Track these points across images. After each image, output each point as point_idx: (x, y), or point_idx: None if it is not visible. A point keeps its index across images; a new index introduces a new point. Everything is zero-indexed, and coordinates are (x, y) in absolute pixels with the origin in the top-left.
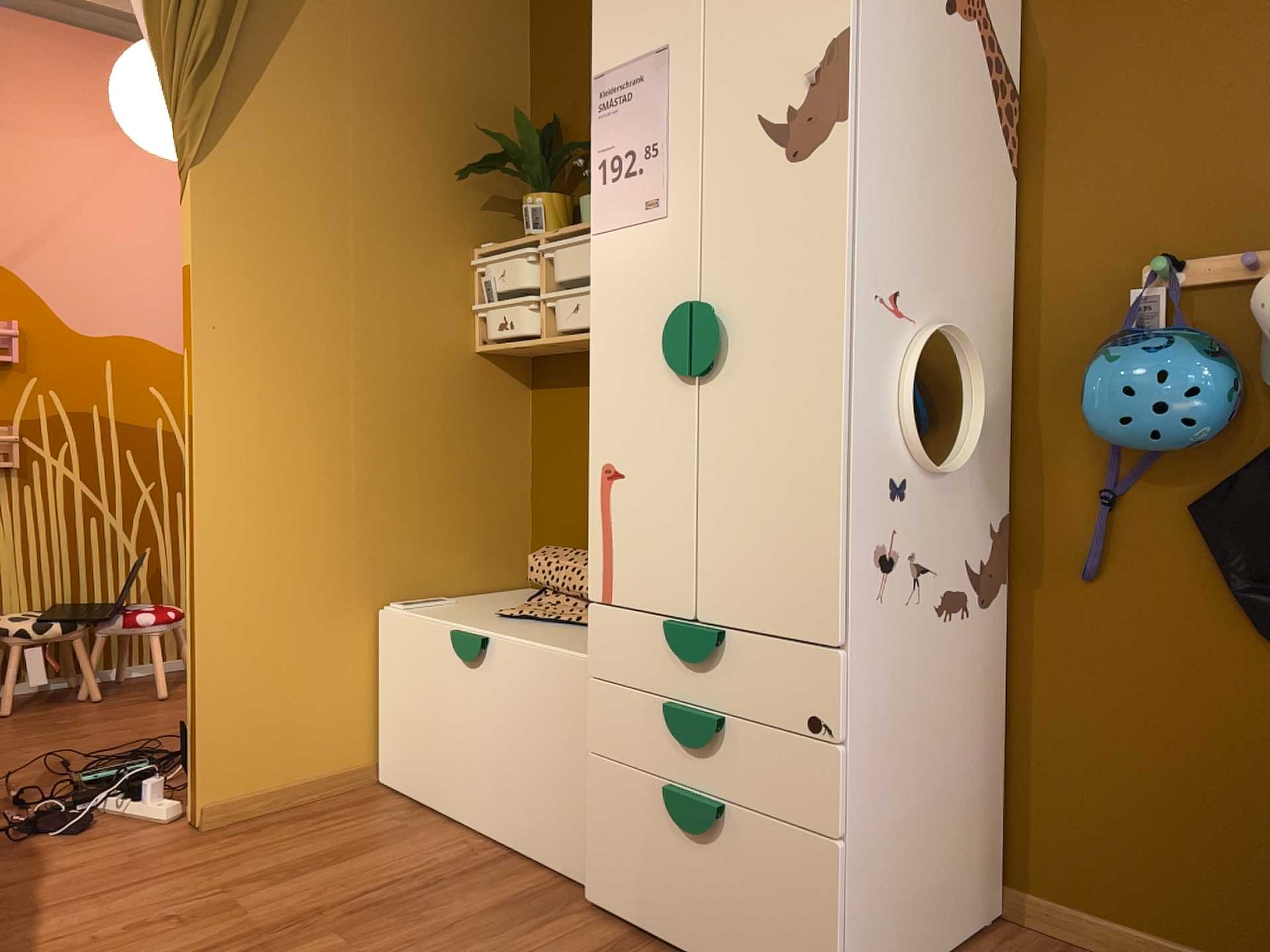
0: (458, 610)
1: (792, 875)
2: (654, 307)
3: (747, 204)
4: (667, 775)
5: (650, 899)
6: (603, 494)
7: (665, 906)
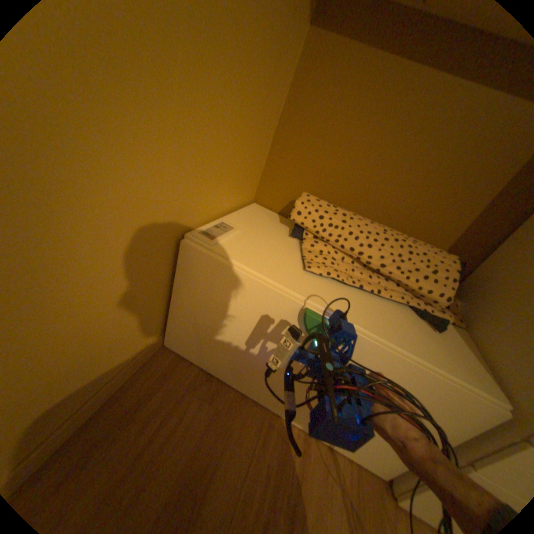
0: (265, 250)
1: None
2: None
3: None
4: None
5: None
6: None
7: None
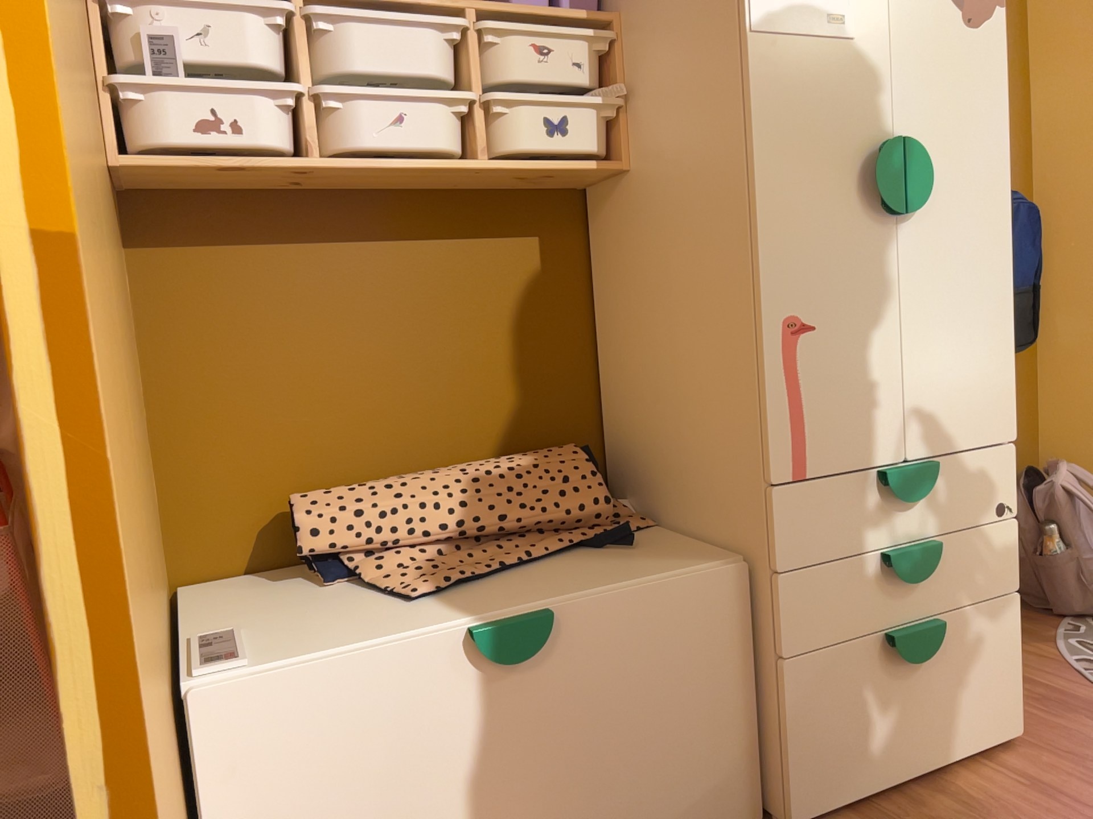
0: (326, 626)
1: (990, 639)
2: (845, 138)
3: (933, 53)
4: (886, 625)
5: (872, 760)
6: (790, 354)
7: (888, 754)
